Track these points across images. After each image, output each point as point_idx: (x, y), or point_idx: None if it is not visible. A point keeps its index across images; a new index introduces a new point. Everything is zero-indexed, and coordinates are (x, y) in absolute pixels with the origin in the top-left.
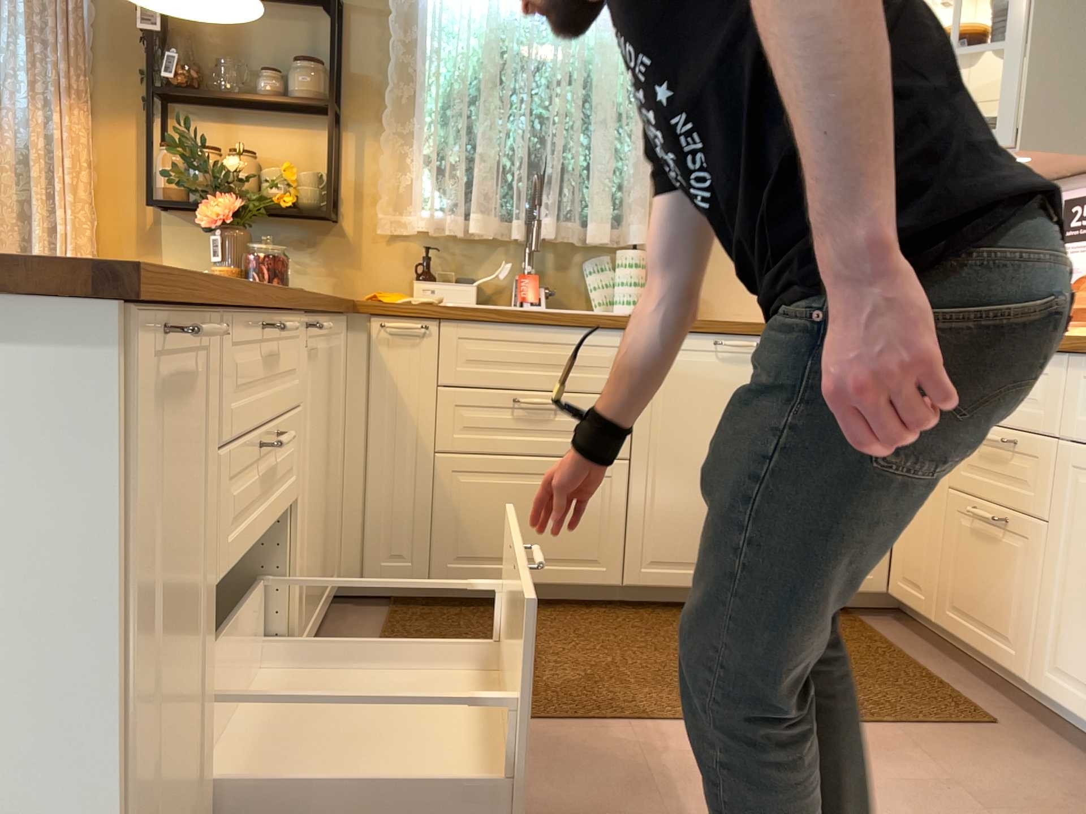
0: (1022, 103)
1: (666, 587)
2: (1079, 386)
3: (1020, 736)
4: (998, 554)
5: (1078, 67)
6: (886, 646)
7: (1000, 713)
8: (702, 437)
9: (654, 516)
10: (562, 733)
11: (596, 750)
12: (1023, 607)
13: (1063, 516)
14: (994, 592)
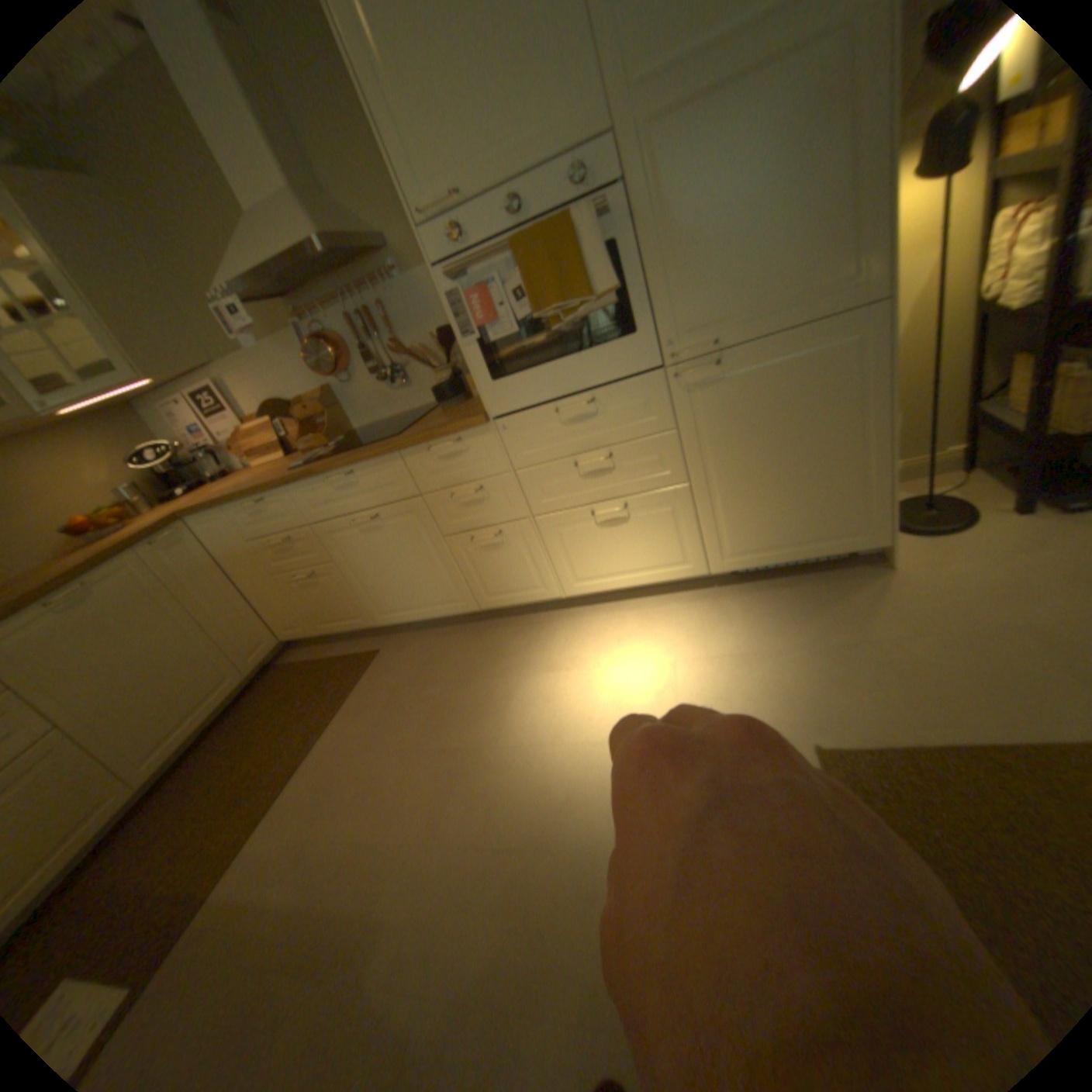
0: (121, 349)
1: (165, 761)
2: (299, 498)
3: (388, 646)
4: (320, 588)
5: (138, 319)
6: (305, 665)
7: (373, 645)
8: (98, 667)
9: (114, 737)
10: (222, 890)
11: (253, 868)
12: (348, 601)
13: (336, 555)
14: (331, 604)
